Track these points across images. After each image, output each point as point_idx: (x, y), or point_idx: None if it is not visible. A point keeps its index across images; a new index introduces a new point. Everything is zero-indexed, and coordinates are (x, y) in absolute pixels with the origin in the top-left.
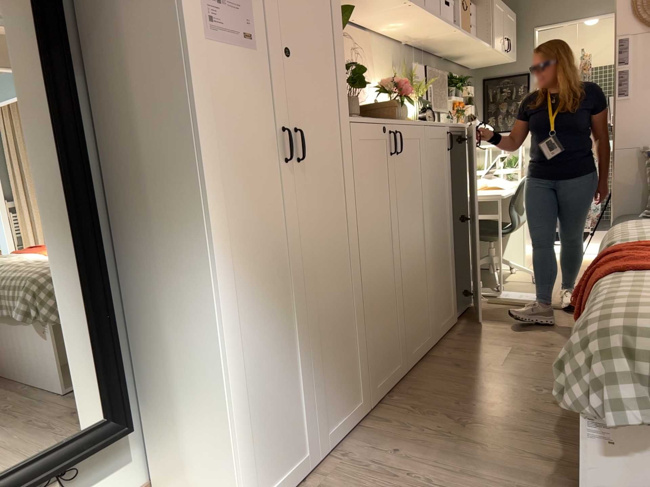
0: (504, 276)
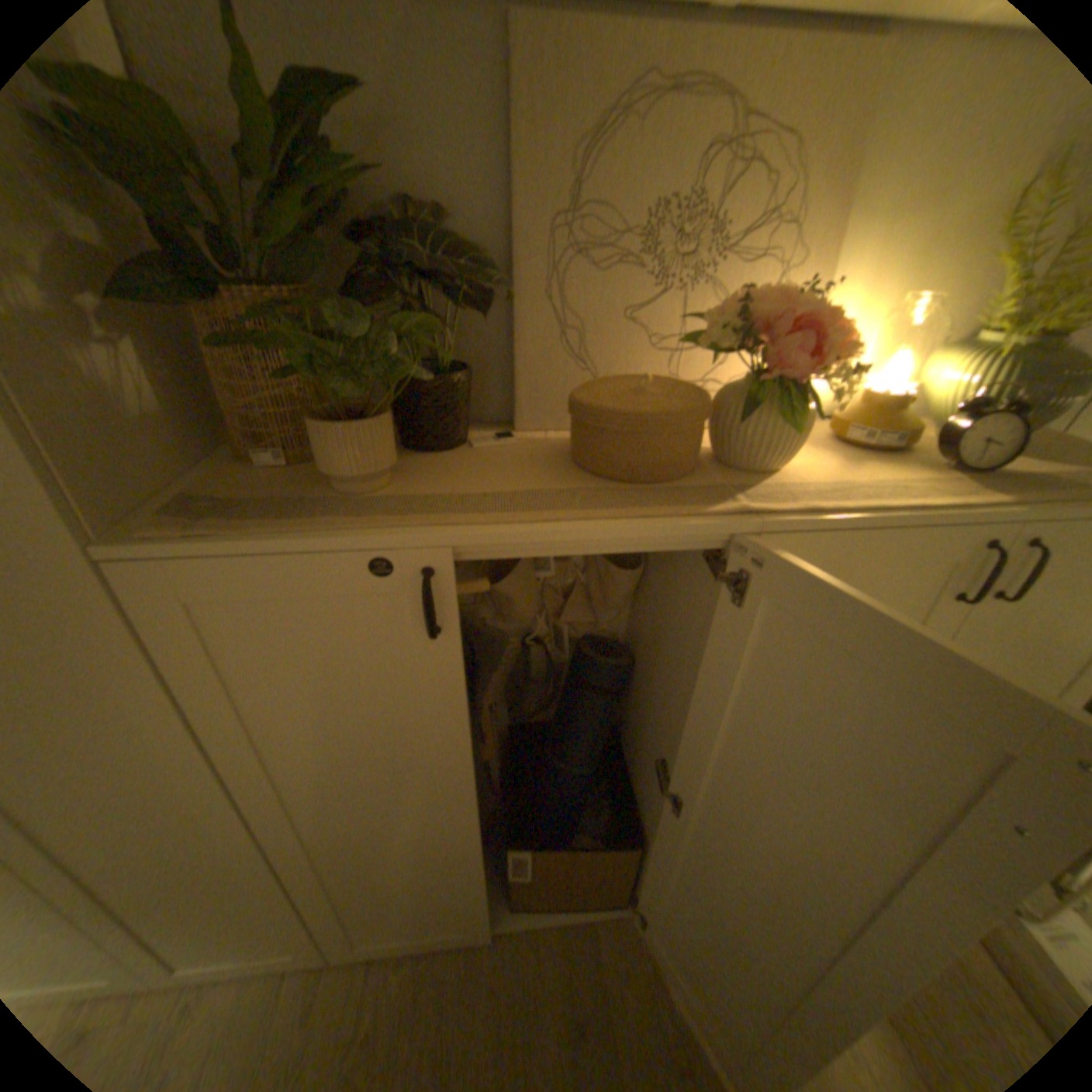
0: None
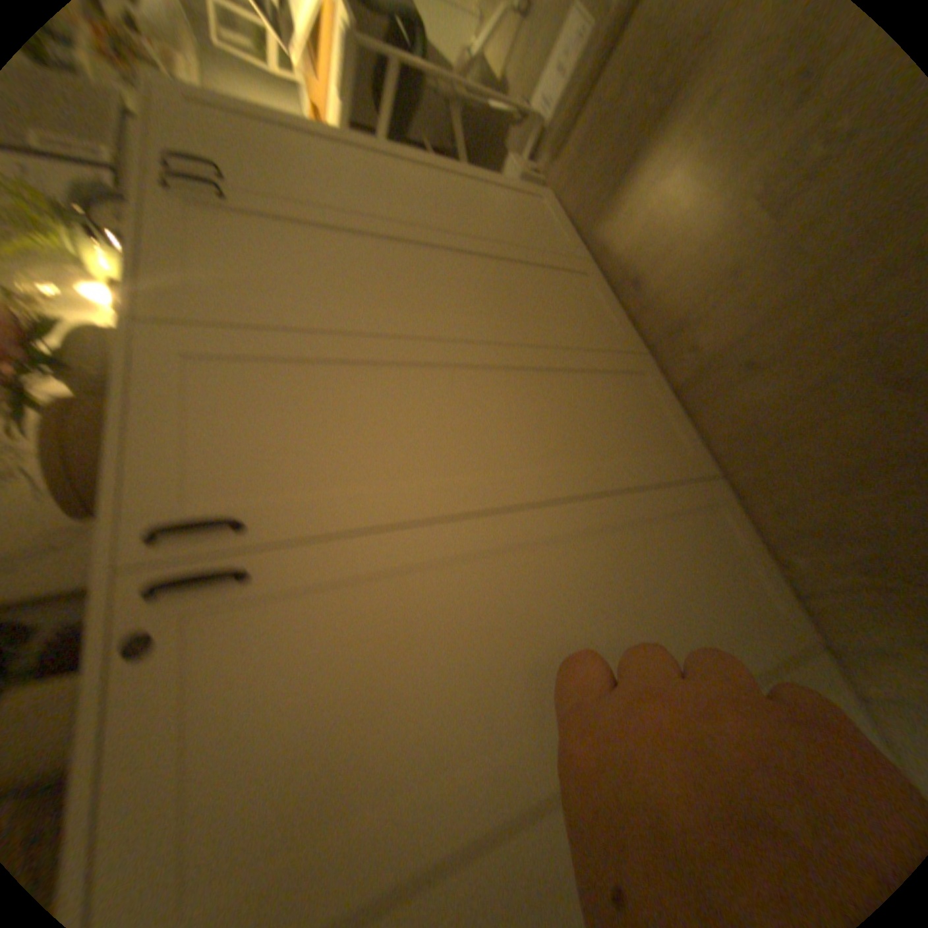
0: (487, 69)
